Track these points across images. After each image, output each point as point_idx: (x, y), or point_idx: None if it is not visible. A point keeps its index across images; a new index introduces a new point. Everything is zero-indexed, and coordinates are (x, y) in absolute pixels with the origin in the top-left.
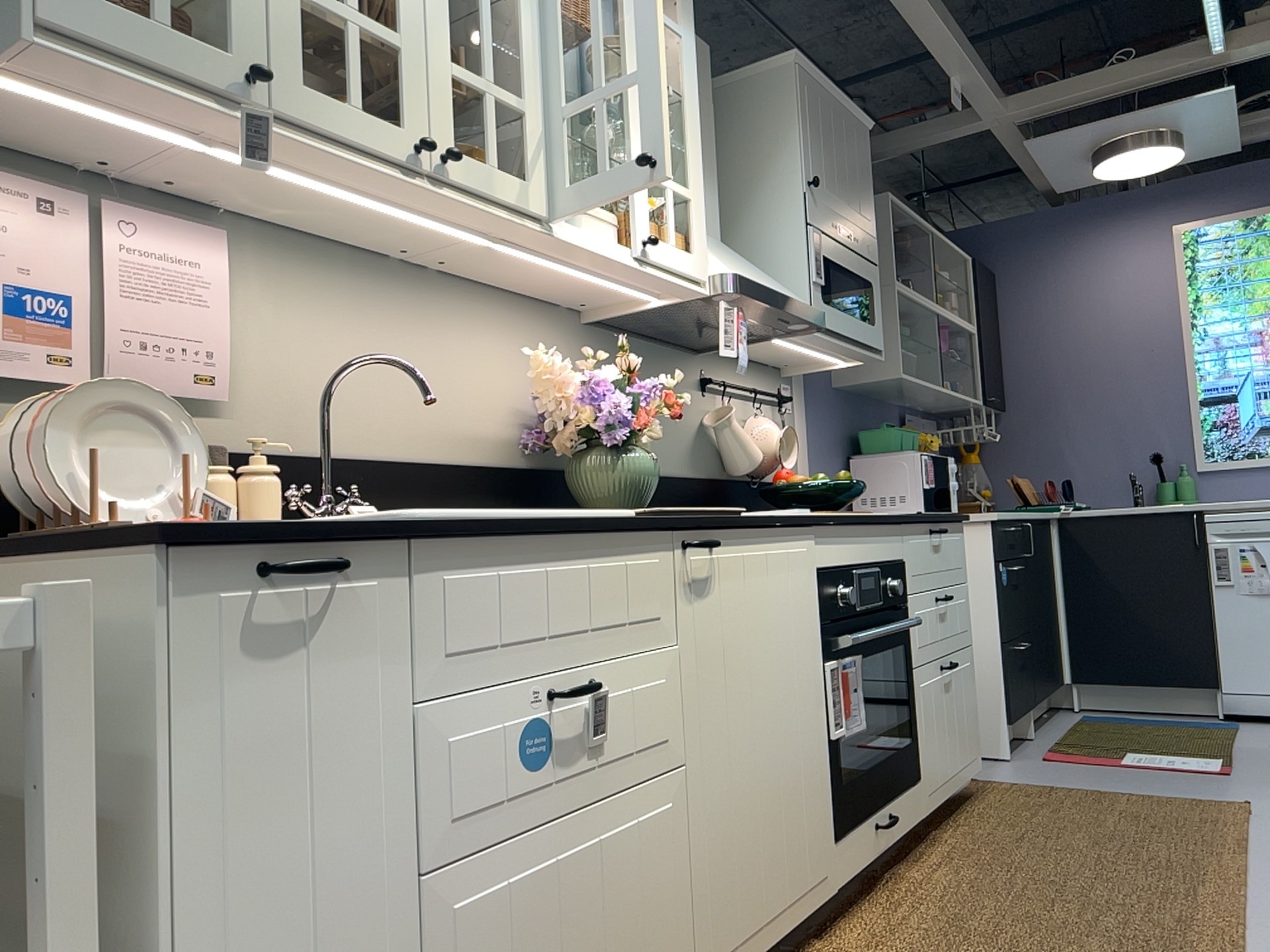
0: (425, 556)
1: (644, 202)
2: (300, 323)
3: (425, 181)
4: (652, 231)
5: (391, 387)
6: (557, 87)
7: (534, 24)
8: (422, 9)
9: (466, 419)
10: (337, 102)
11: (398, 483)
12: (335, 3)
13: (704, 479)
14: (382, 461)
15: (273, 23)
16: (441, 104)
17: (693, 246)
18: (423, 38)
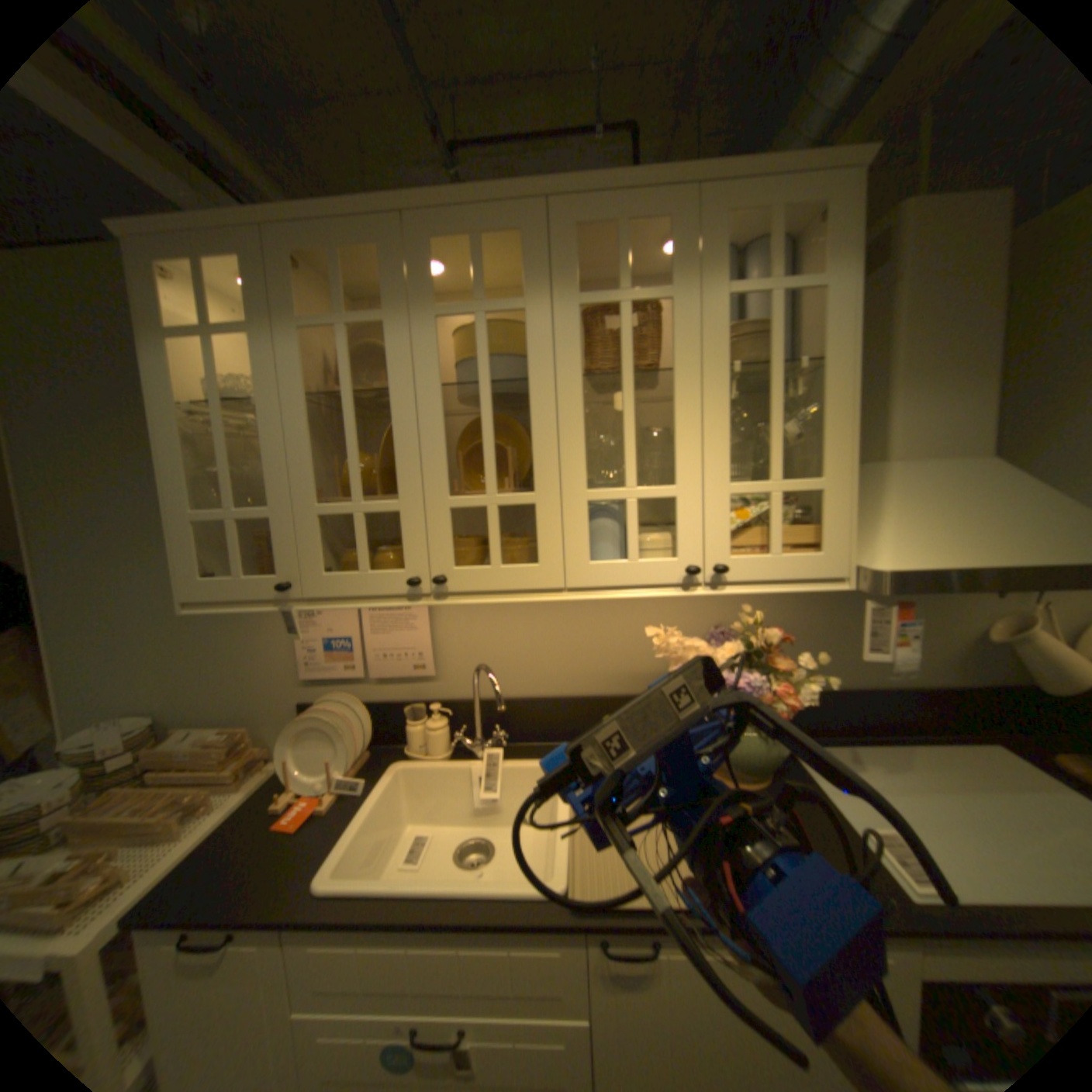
0: (295, 939)
1: (722, 524)
2: (484, 621)
3: (431, 599)
4: (733, 552)
5: (554, 650)
6: (580, 460)
7: (548, 413)
8: (419, 469)
9: (624, 664)
10: (351, 574)
11: (557, 714)
12: (343, 506)
13: (978, 690)
14: (545, 699)
15: (301, 543)
16: (440, 537)
17: (824, 541)
18: (421, 492)
